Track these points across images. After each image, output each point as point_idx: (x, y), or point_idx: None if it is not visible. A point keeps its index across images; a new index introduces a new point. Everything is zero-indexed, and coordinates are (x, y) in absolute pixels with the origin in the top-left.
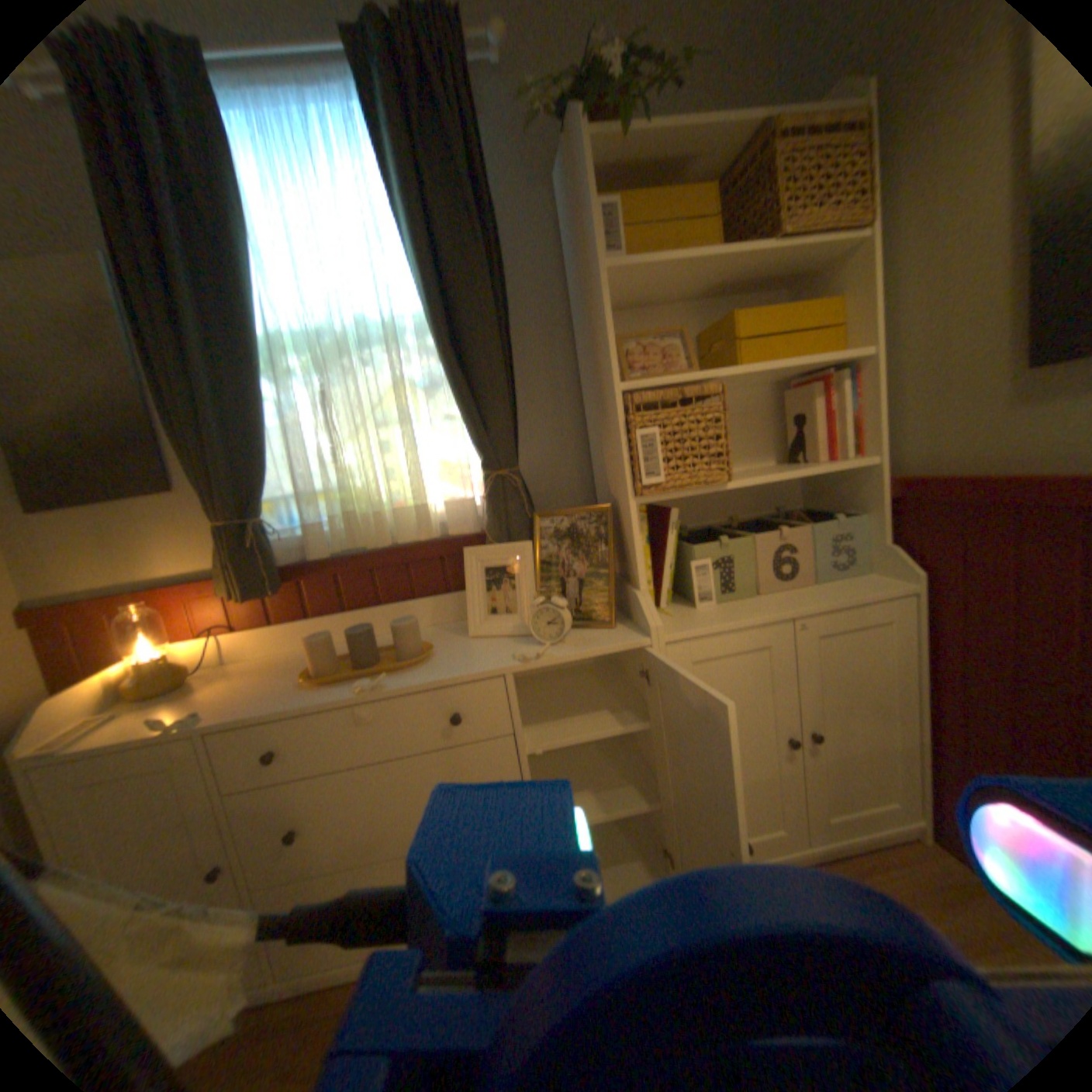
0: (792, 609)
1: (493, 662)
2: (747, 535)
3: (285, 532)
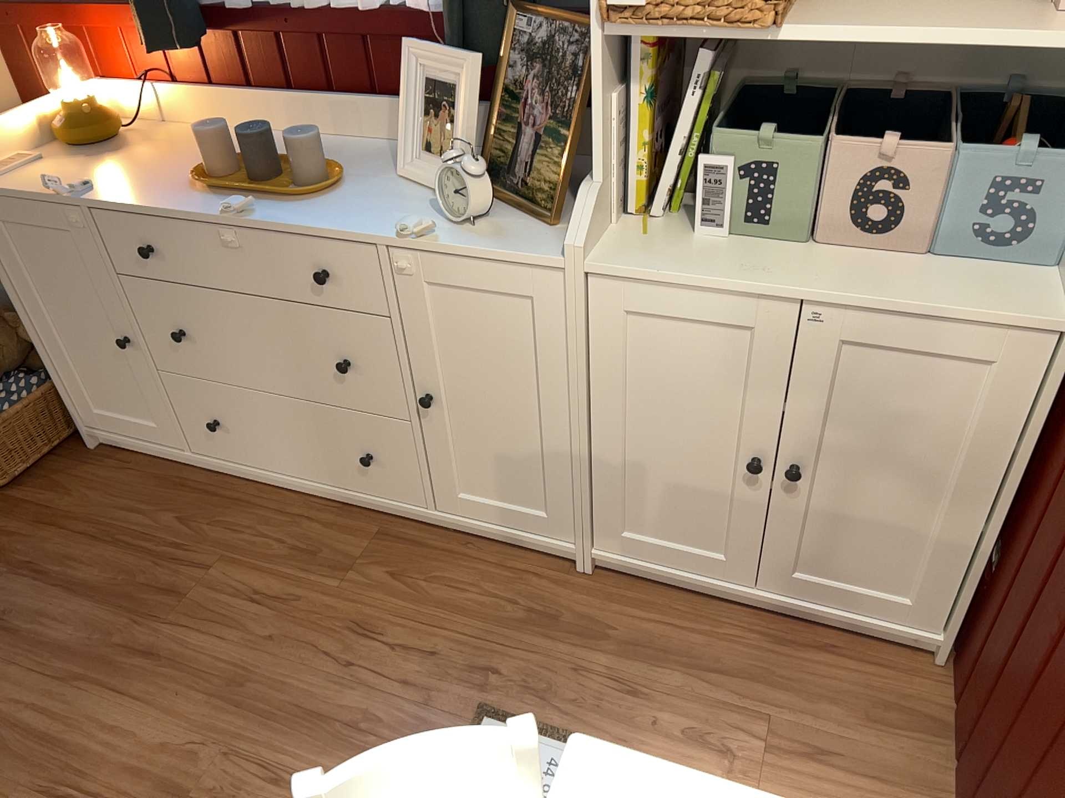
0: (803, 287)
1: (379, 228)
2: (818, 140)
3: None
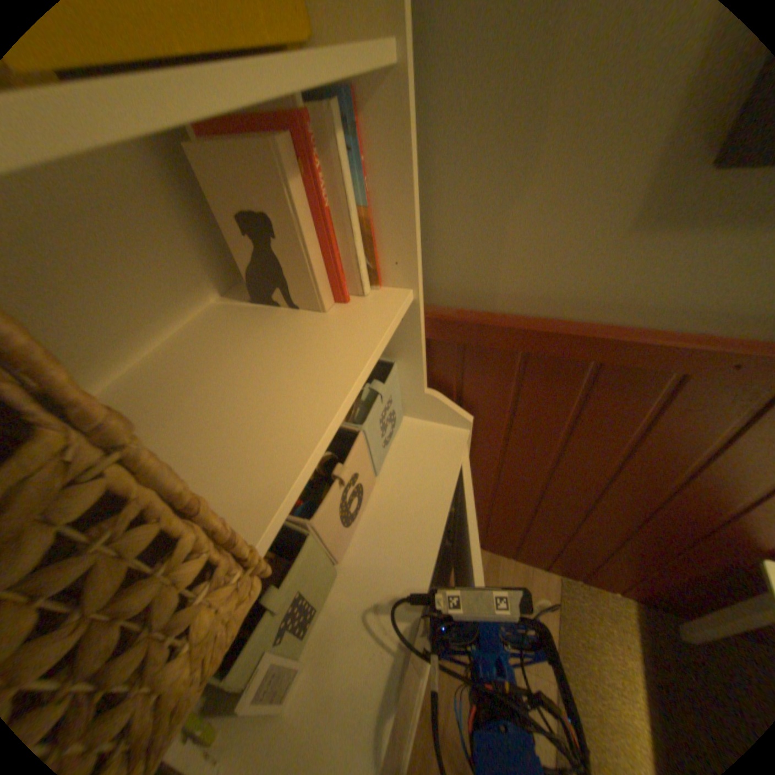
0: (412, 585)
1: None
2: (294, 521)
3: None
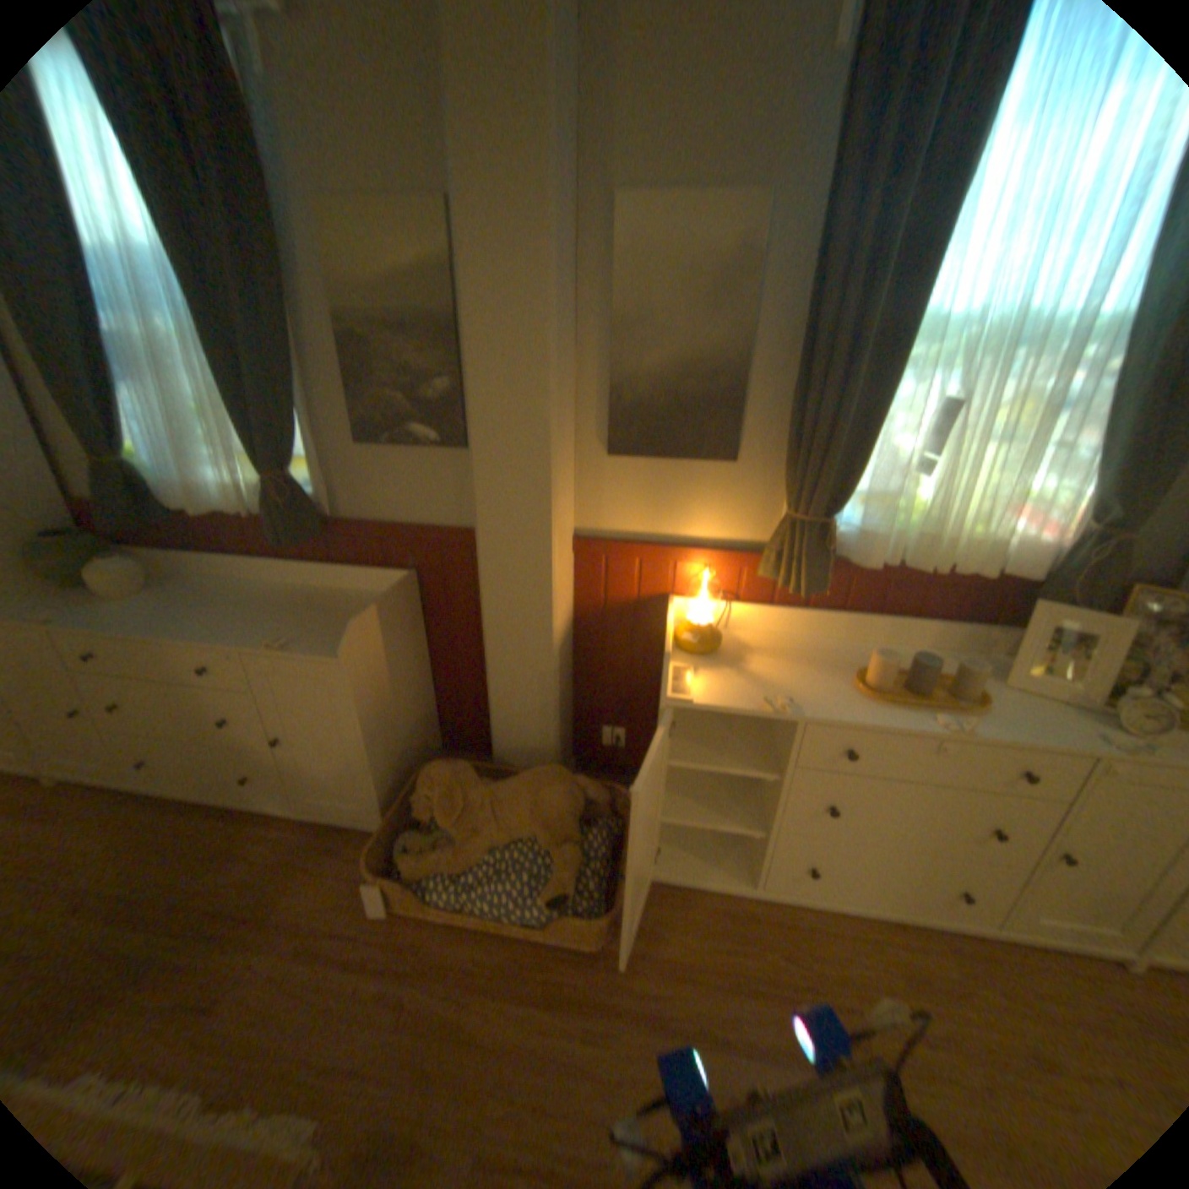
0: None
1: (1080, 740)
2: None
3: (844, 534)
